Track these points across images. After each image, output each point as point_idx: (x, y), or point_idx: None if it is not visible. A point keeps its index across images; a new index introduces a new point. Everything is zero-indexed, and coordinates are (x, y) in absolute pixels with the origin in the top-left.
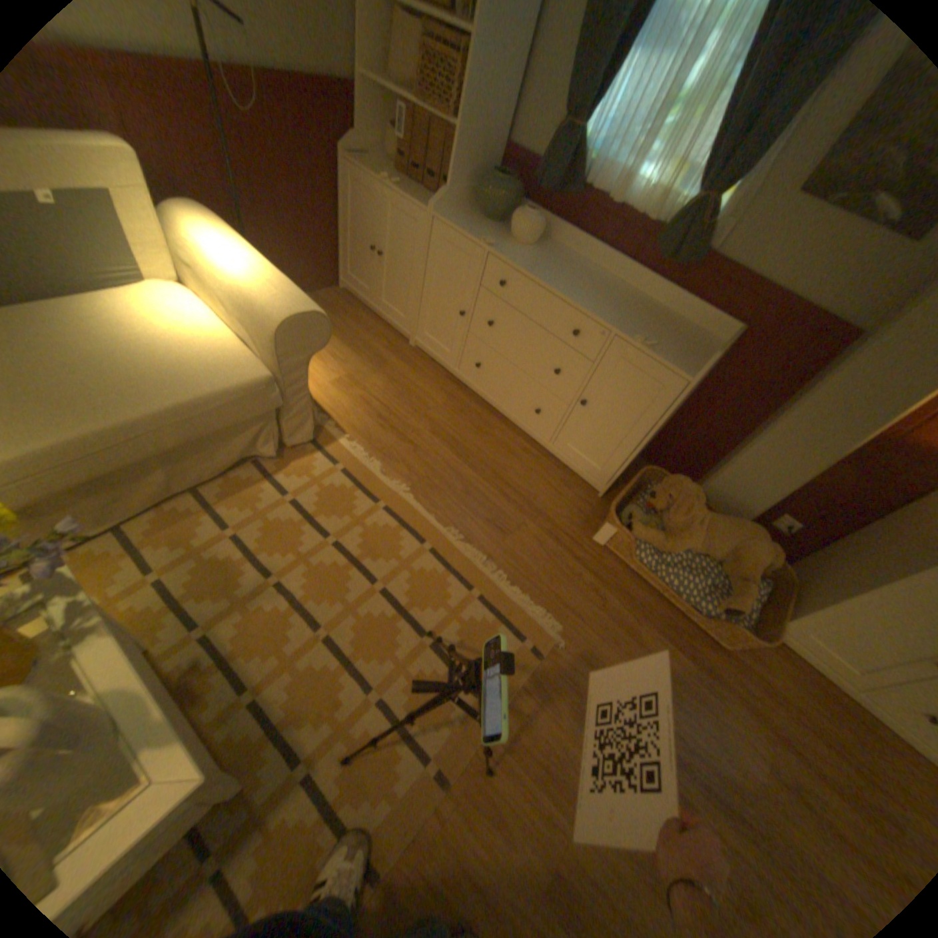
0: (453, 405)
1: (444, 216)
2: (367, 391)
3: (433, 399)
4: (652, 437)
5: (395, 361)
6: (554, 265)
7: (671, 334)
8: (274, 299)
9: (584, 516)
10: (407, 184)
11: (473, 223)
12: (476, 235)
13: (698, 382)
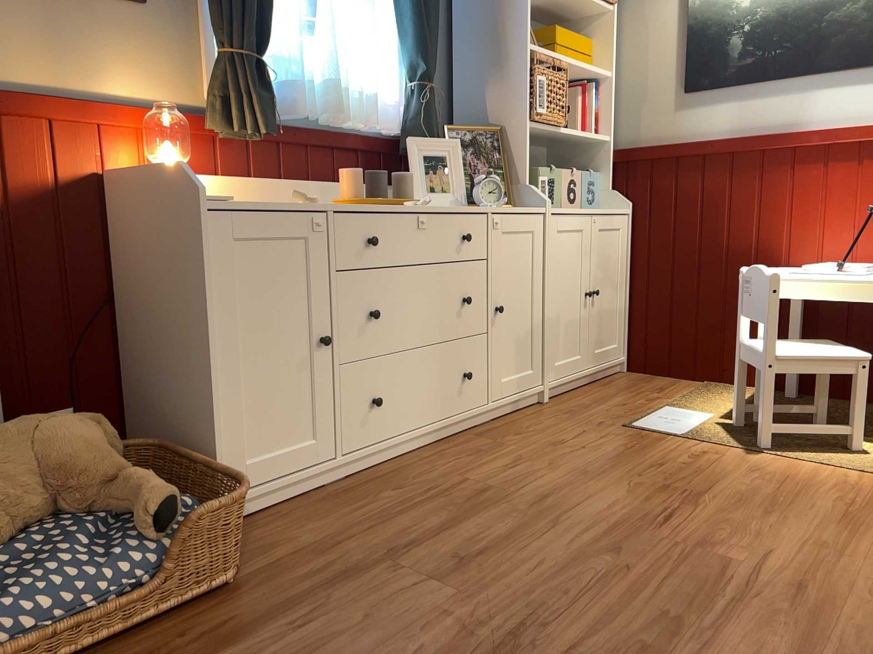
0: None
1: None
2: None
3: None
4: None
5: None
6: None
7: None
8: None
9: None
10: None
11: None
12: None
13: None
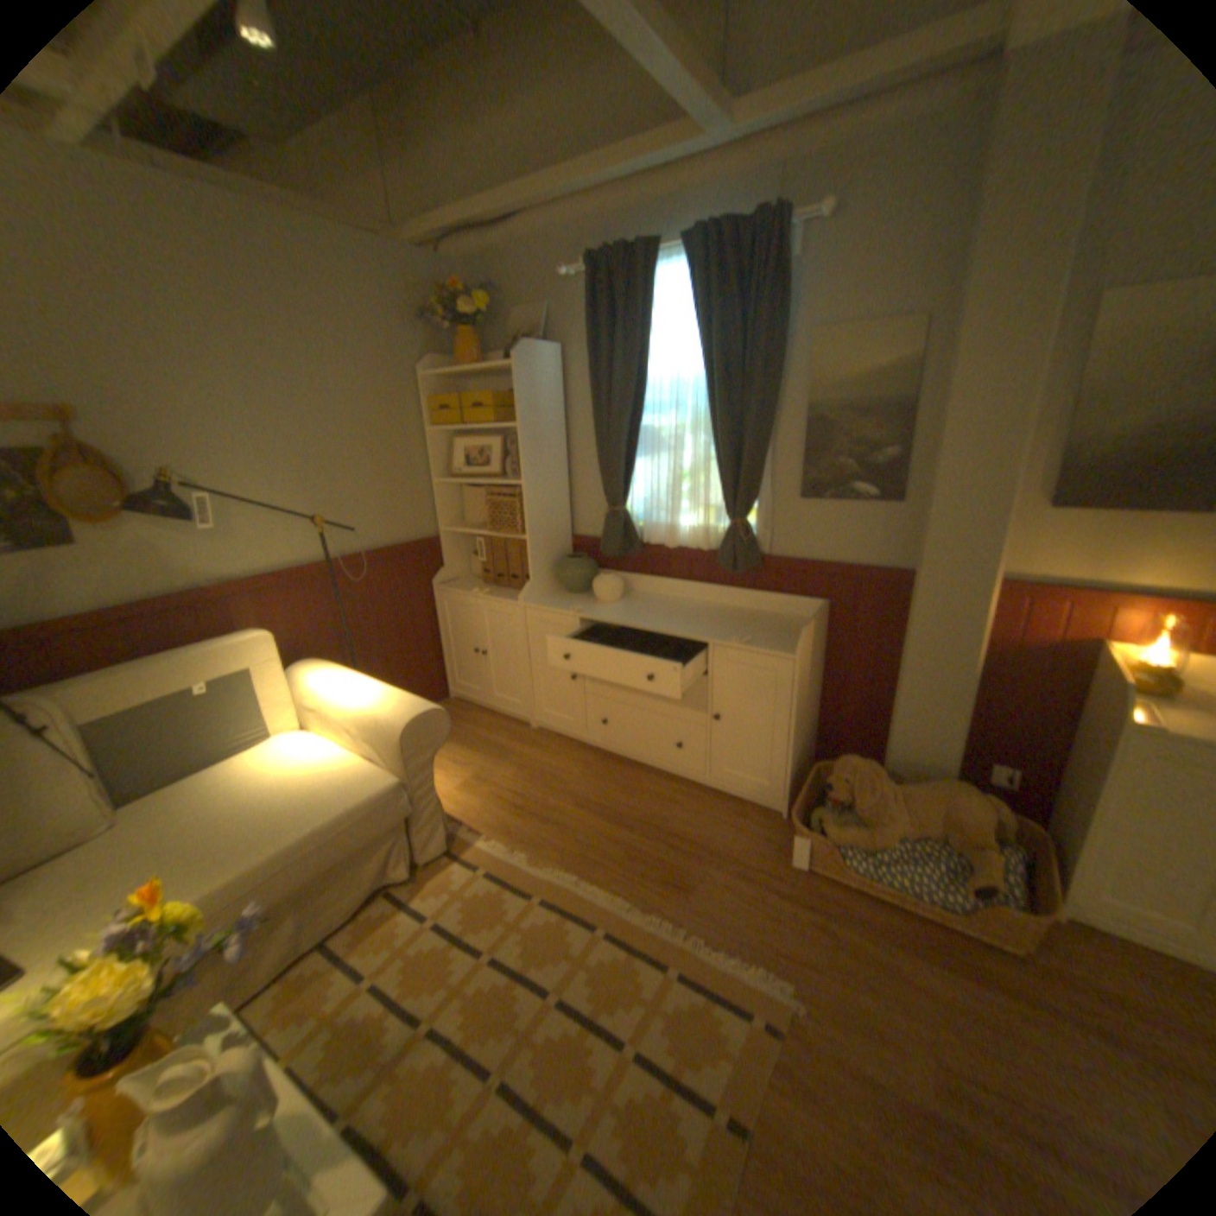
0: (591, 772)
1: (533, 603)
2: (495, 785)
3: (568, 772)
4: (797, 727)
5: (520, 747)
6: (641, 609)
7: (765, 628)
8: (394, 710)
9: (775, 845)
10: (496, 590)
11: (560, 600)
12: (565, 608)
13: (803, 657)
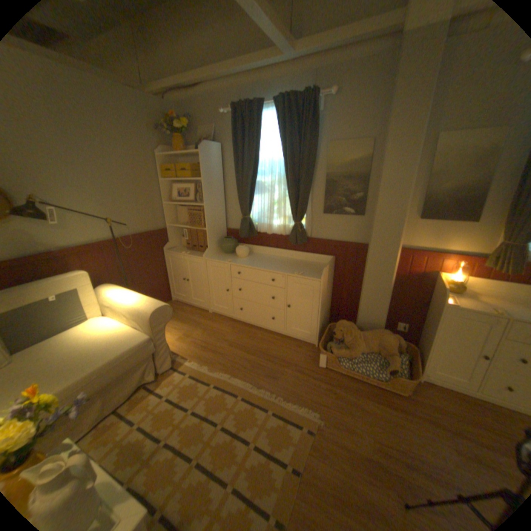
0: (235, 330)
1: (209, 258)
2: (193, 337)
3: (225, 331)
4: (321, 309)
5: (204, 321)
6: (256, 260)
7: (308, 268)
8: (146, 306)
9: (312, 358)
10: (192, 252)
11: (221, 256)
12: (223, 260)
13: (323, 280)
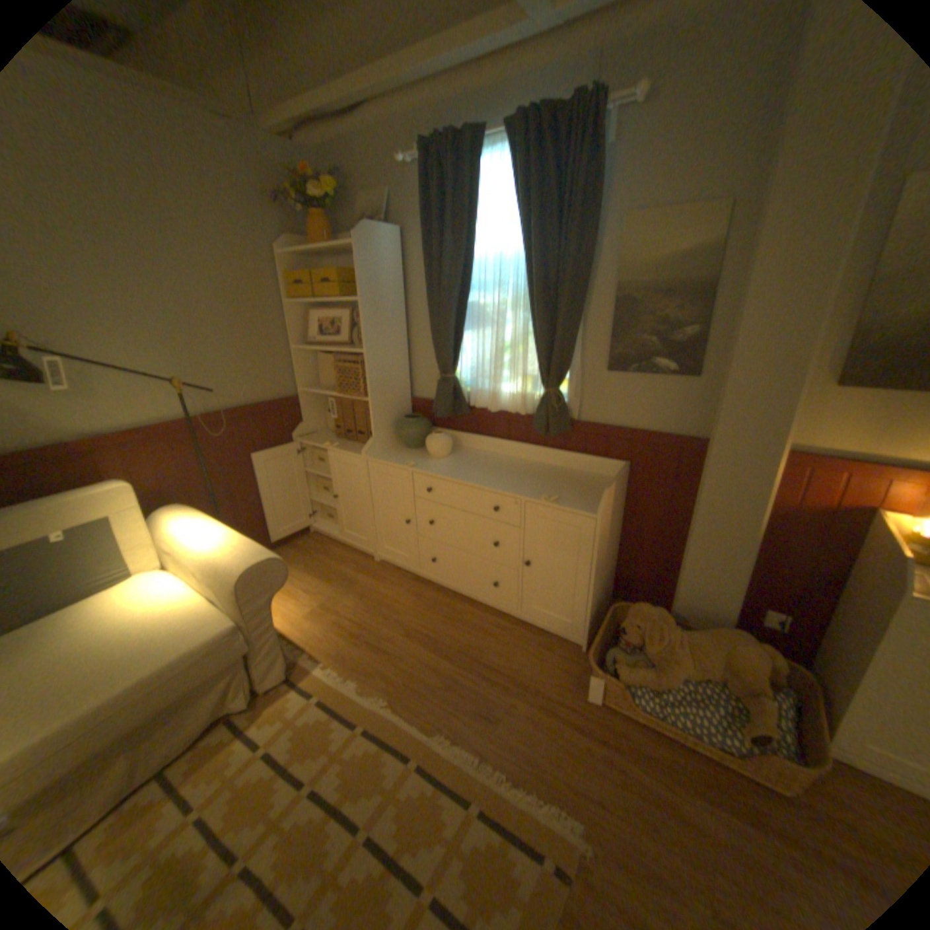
0: (421, 603)
1: (374, 456)
2: (338, 613)
3: (402, 602)
4: (597, 575)
5: (363, 578)
6: (466, 464)
7: (572, 485)
8: (233, 558)
9: (574, 677)
10: (345, 443)
11: (398, 453)
12: (400, 462)
13: (604, 516)
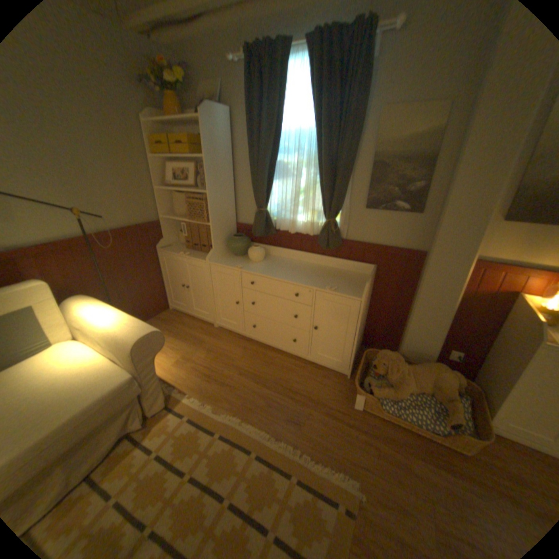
0: (247, 353)
1: (214, 261)
2: (194, 362)
3: (235, 353)
4: (358, 334)
5: (208, 338)
6: (275, 266)
7: (343, 280)
8: (128, 332)
9: (344, 394)
10: (193, 252)
11: (230, 260)
12: (232, 265)
13: (365, 299)
